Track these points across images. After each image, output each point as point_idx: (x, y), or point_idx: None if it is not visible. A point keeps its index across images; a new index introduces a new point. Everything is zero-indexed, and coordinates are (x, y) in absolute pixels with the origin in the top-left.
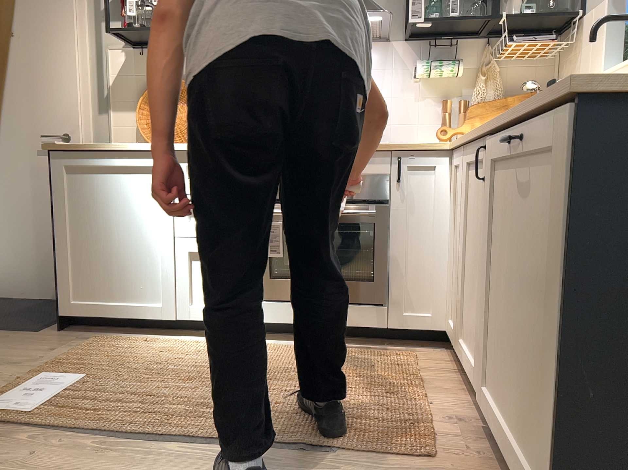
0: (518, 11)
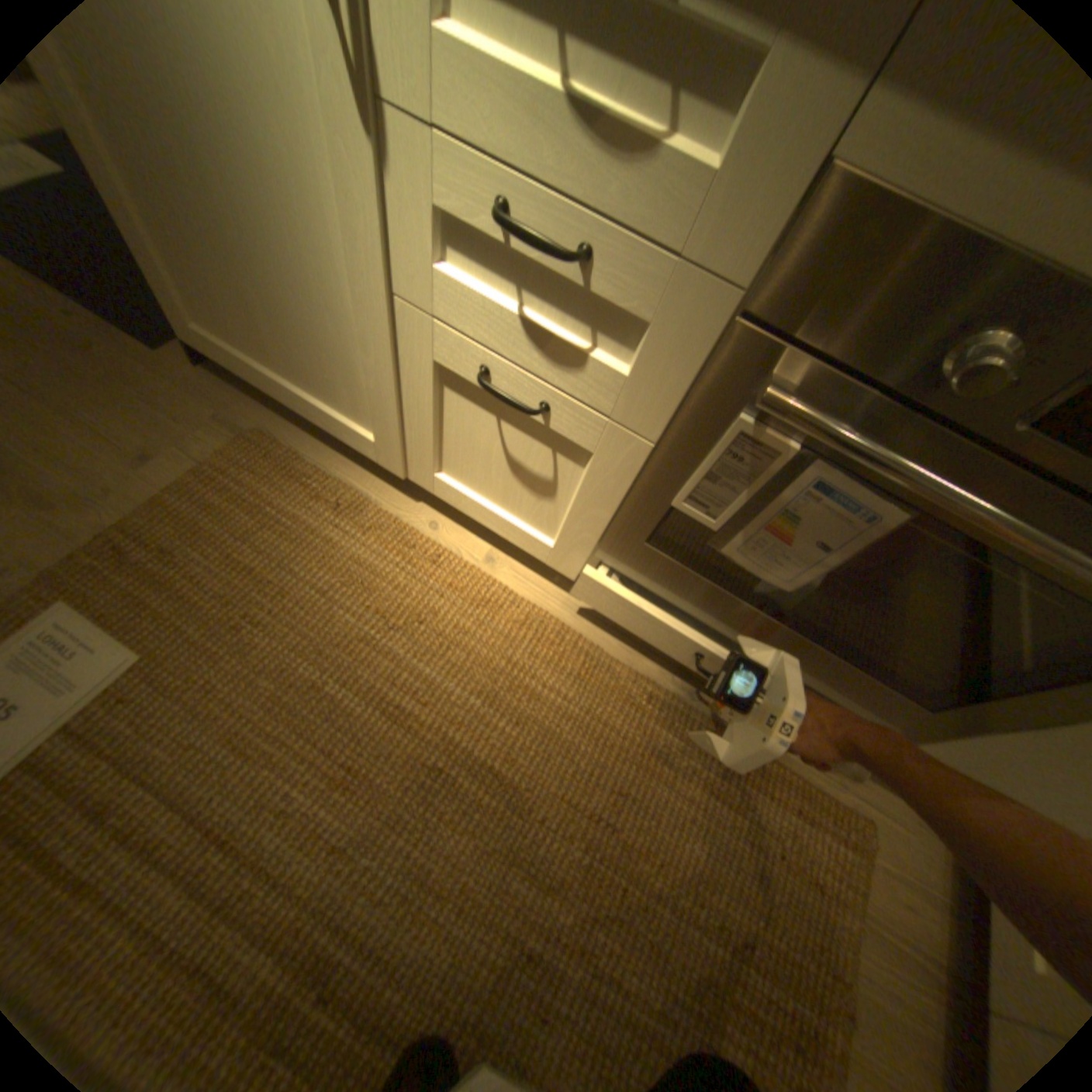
0: None
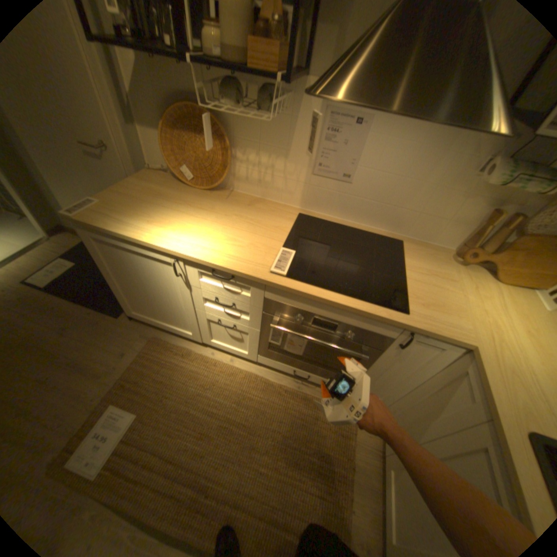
0: None
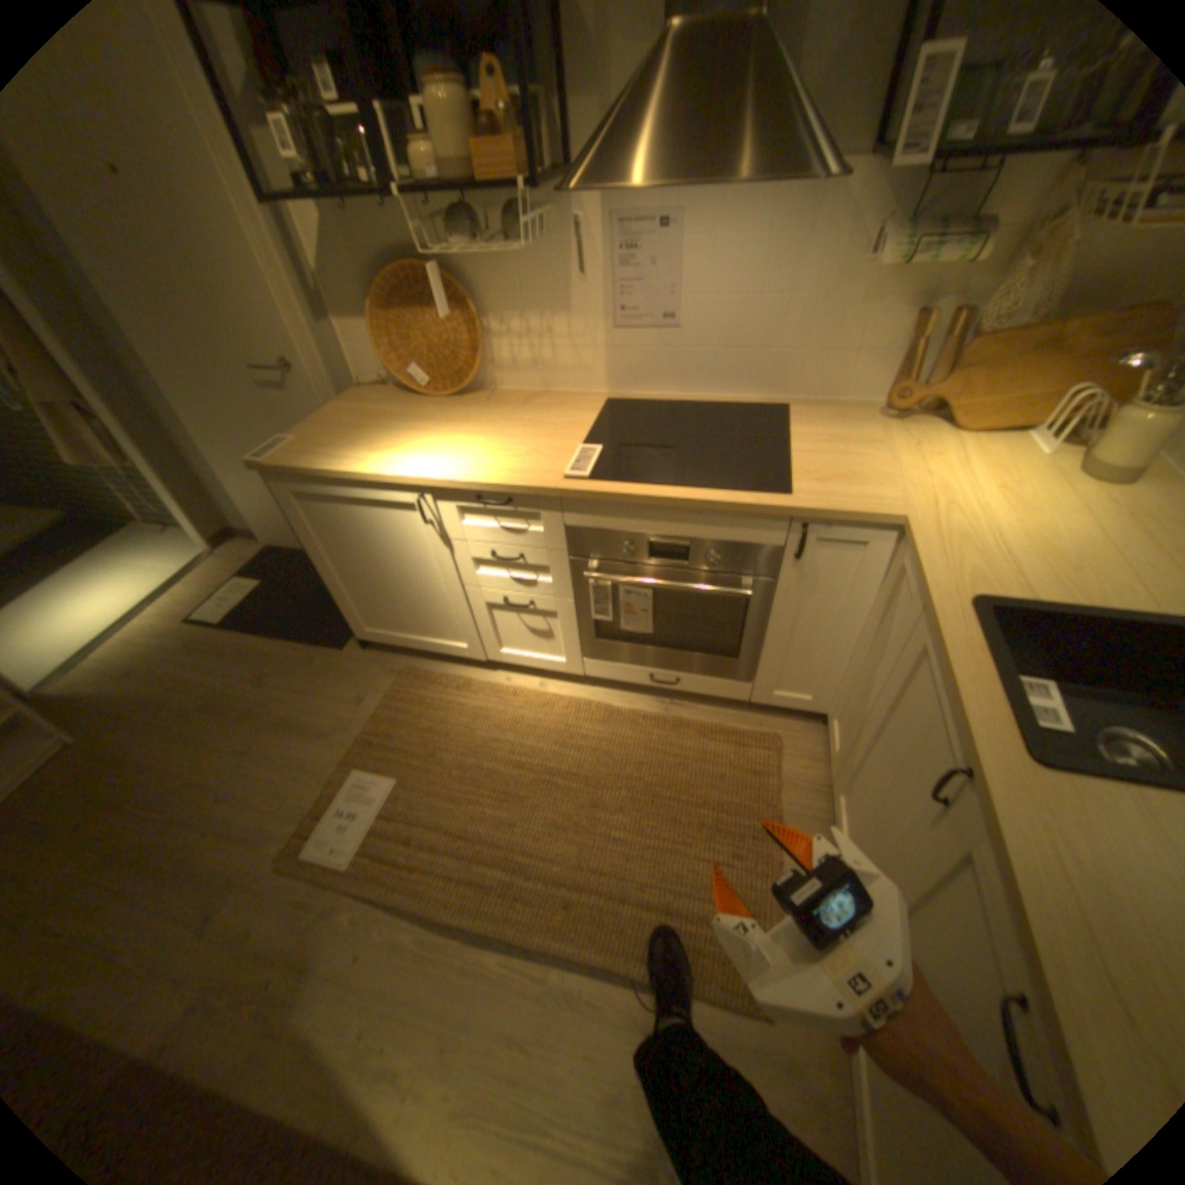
0: None
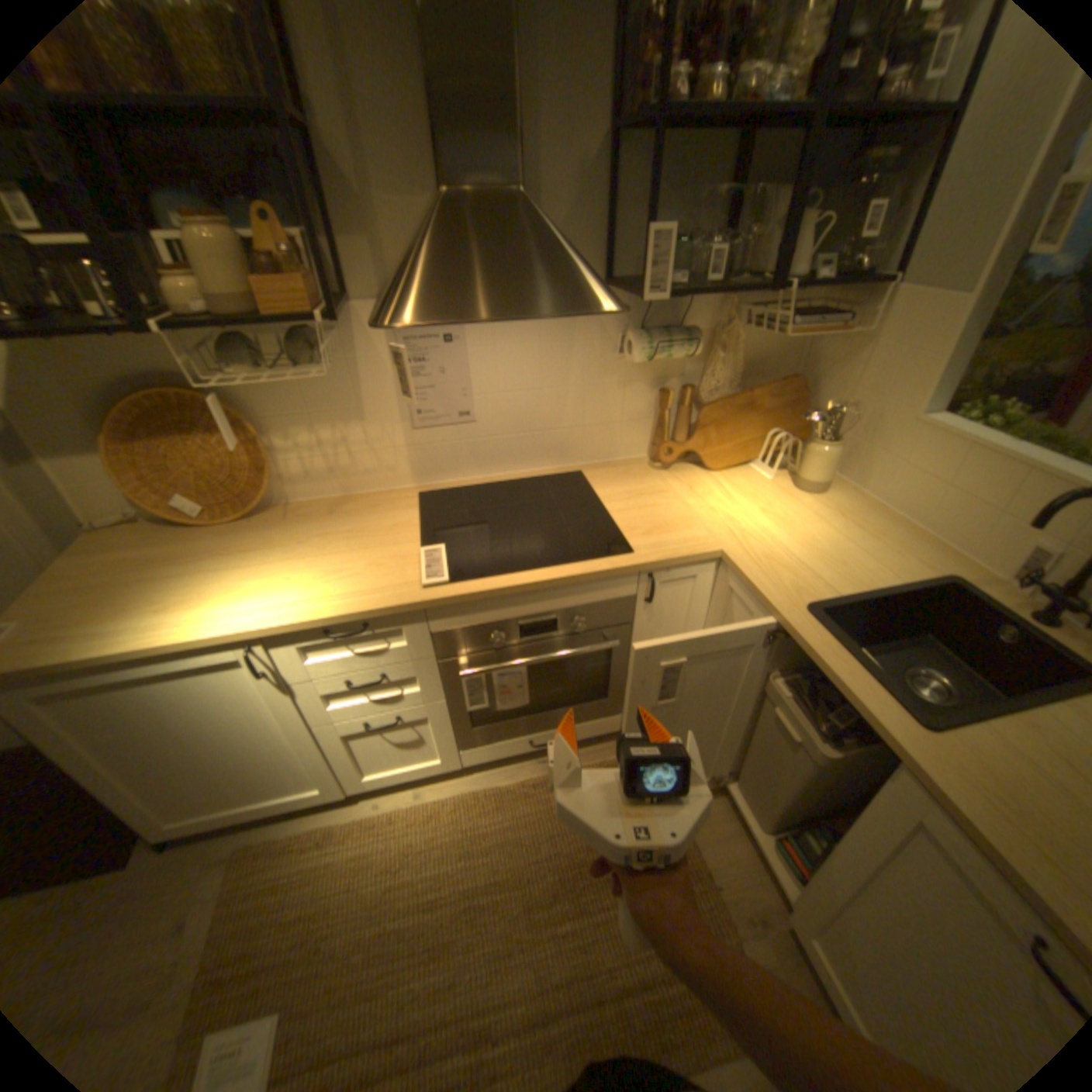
0: (813, 266)
